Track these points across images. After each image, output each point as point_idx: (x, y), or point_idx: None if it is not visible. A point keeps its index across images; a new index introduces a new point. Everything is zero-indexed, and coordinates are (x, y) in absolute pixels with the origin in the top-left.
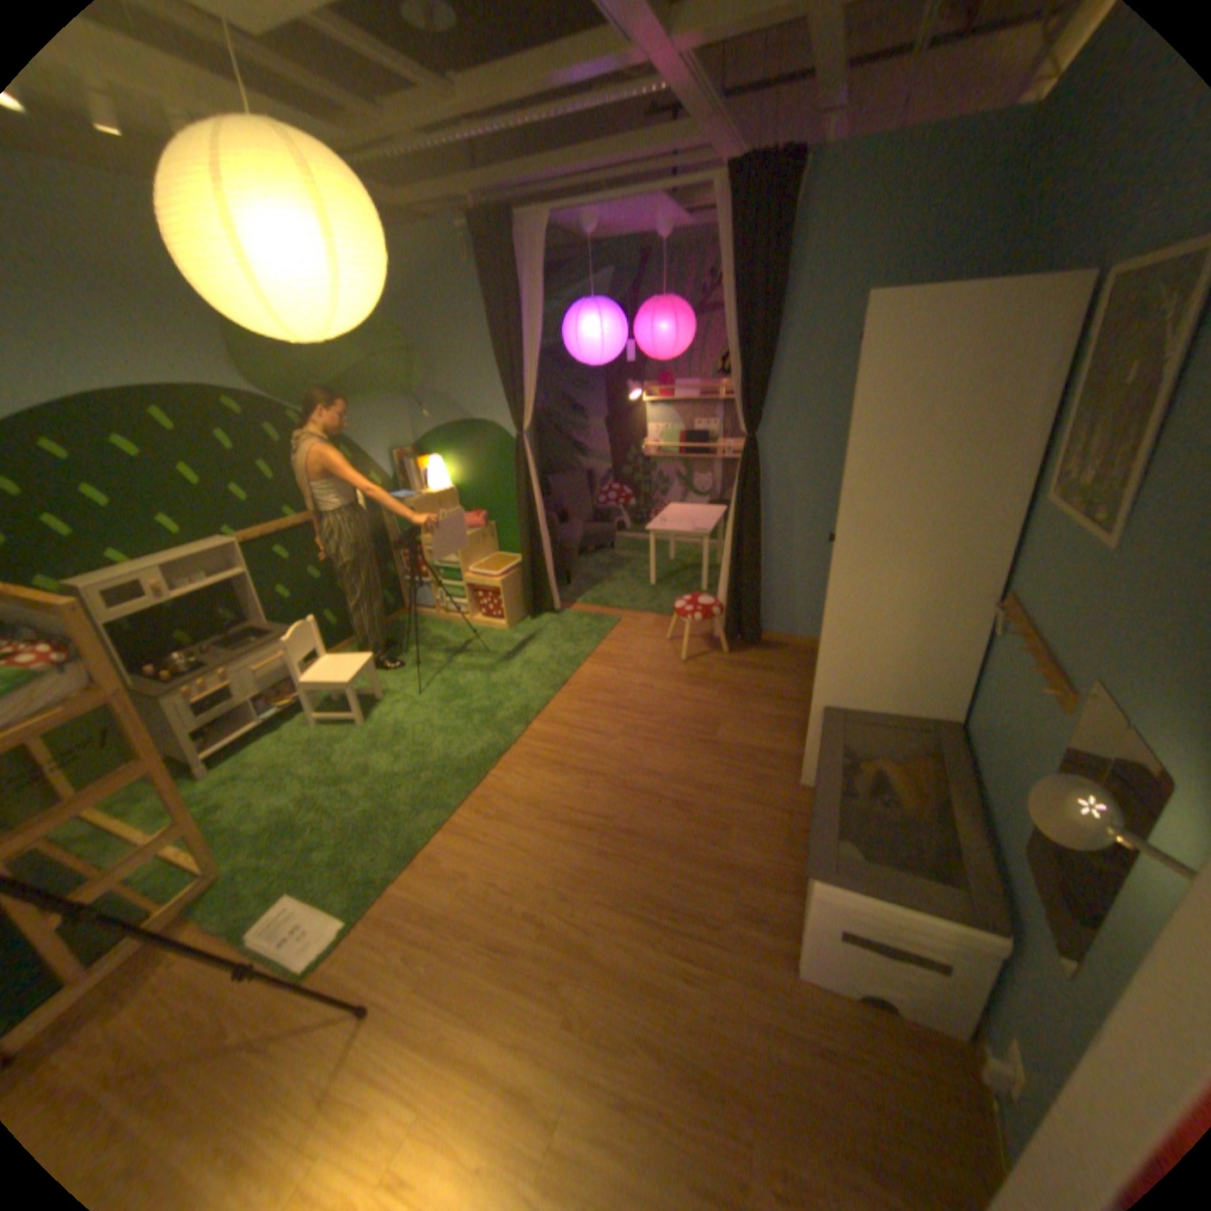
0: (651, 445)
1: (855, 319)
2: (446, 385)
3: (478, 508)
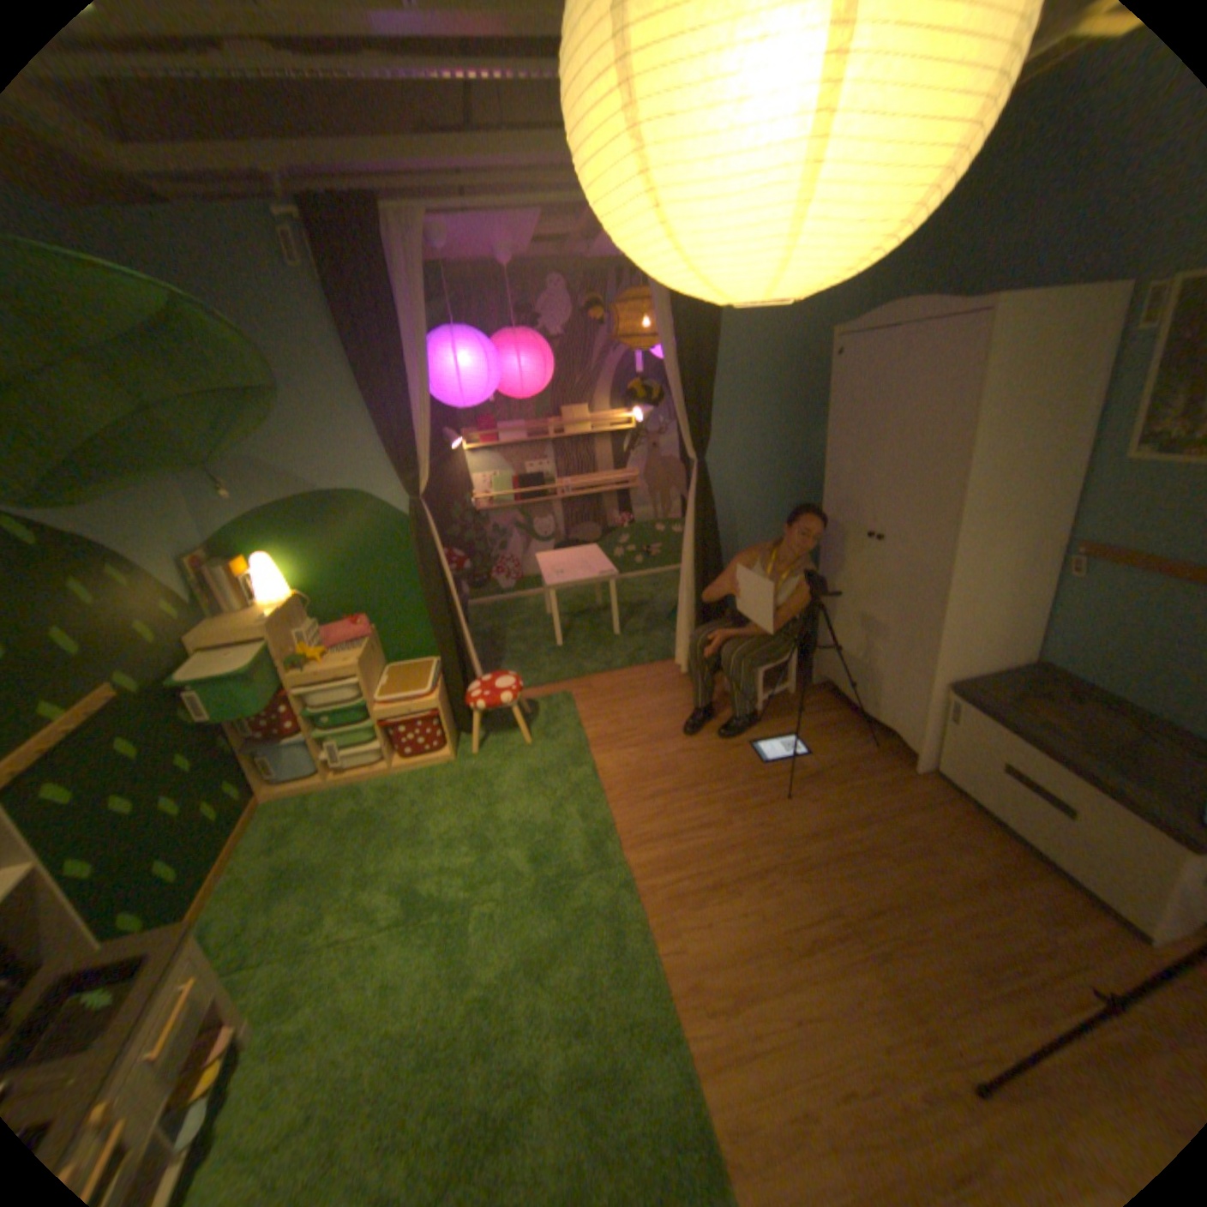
0: (481, 496)
1: (769, 344)
2: (263, 445)
3: (342, 612)
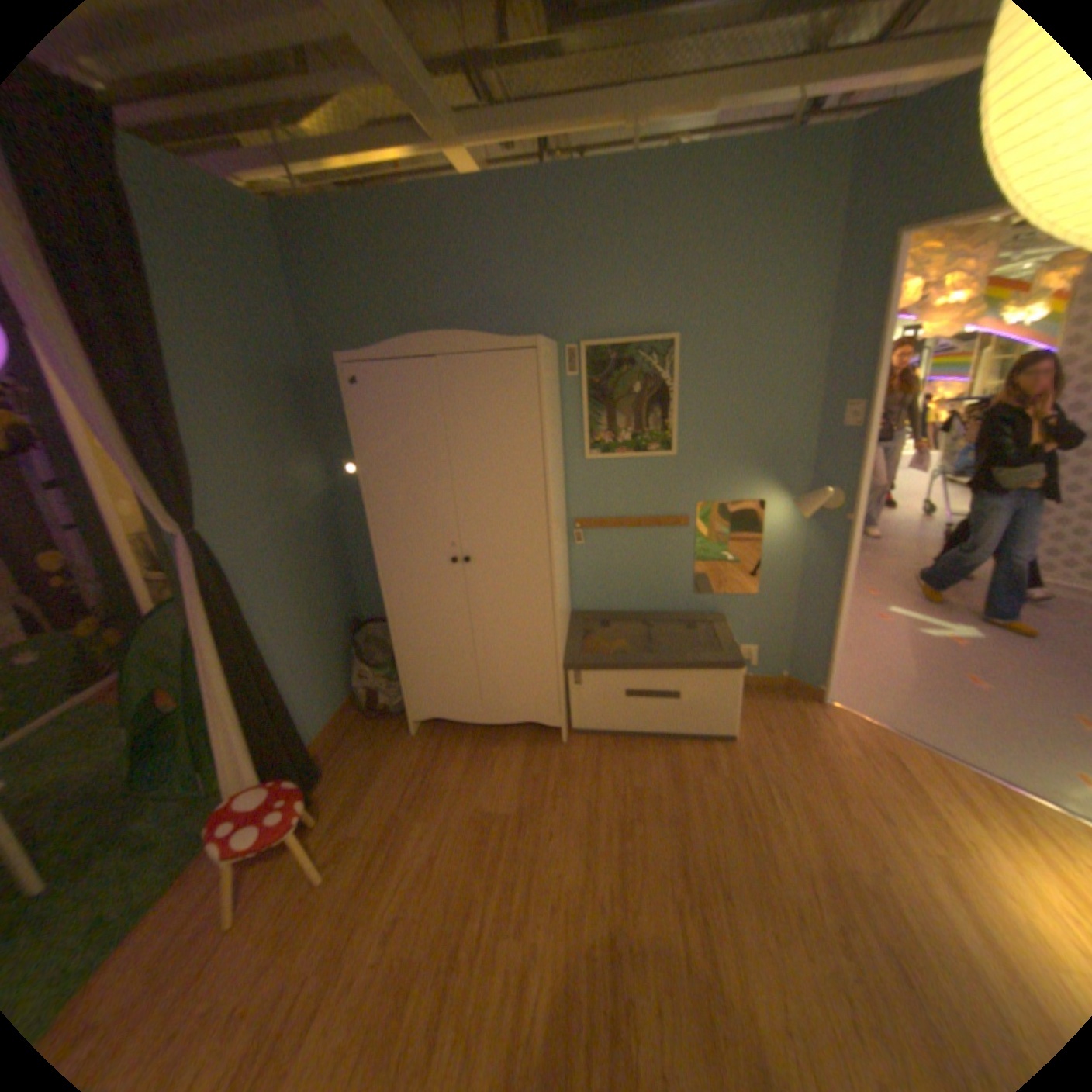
0: None
1: (219, 367)
2: None
3: None
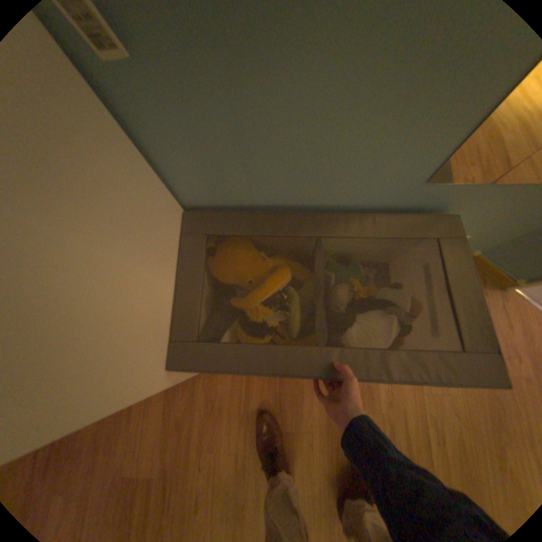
0: None
1: None
2: None
3: None
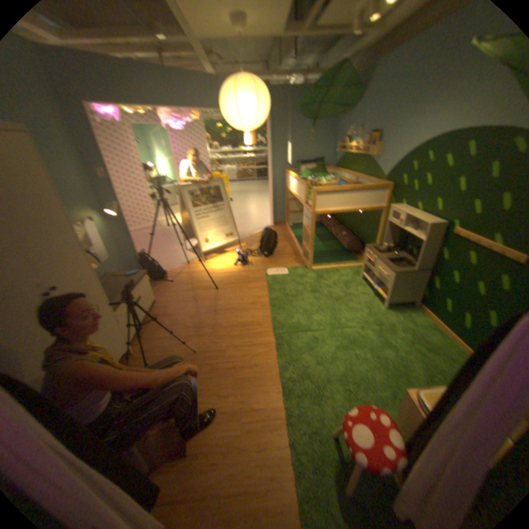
0: None
1: None
2: None
3: None
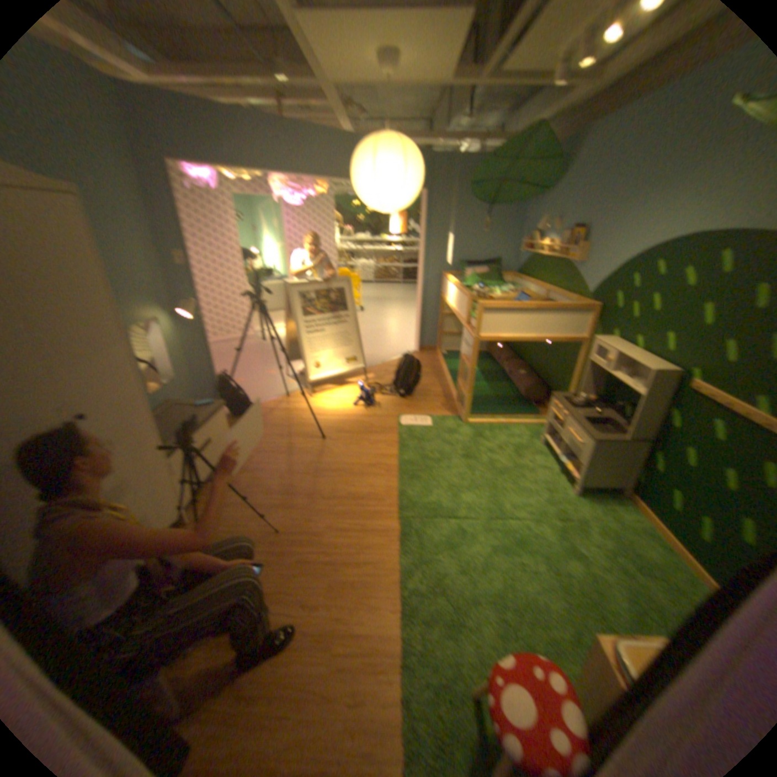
0: None
1: None
2: None
3: None
